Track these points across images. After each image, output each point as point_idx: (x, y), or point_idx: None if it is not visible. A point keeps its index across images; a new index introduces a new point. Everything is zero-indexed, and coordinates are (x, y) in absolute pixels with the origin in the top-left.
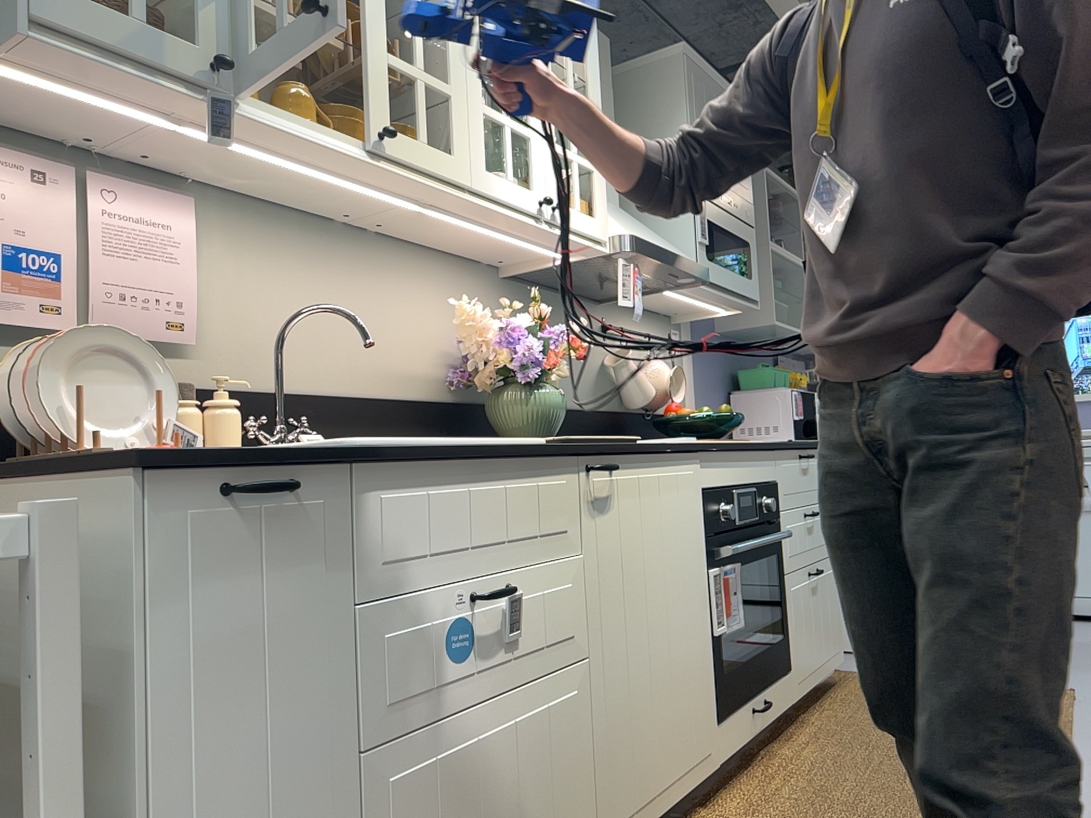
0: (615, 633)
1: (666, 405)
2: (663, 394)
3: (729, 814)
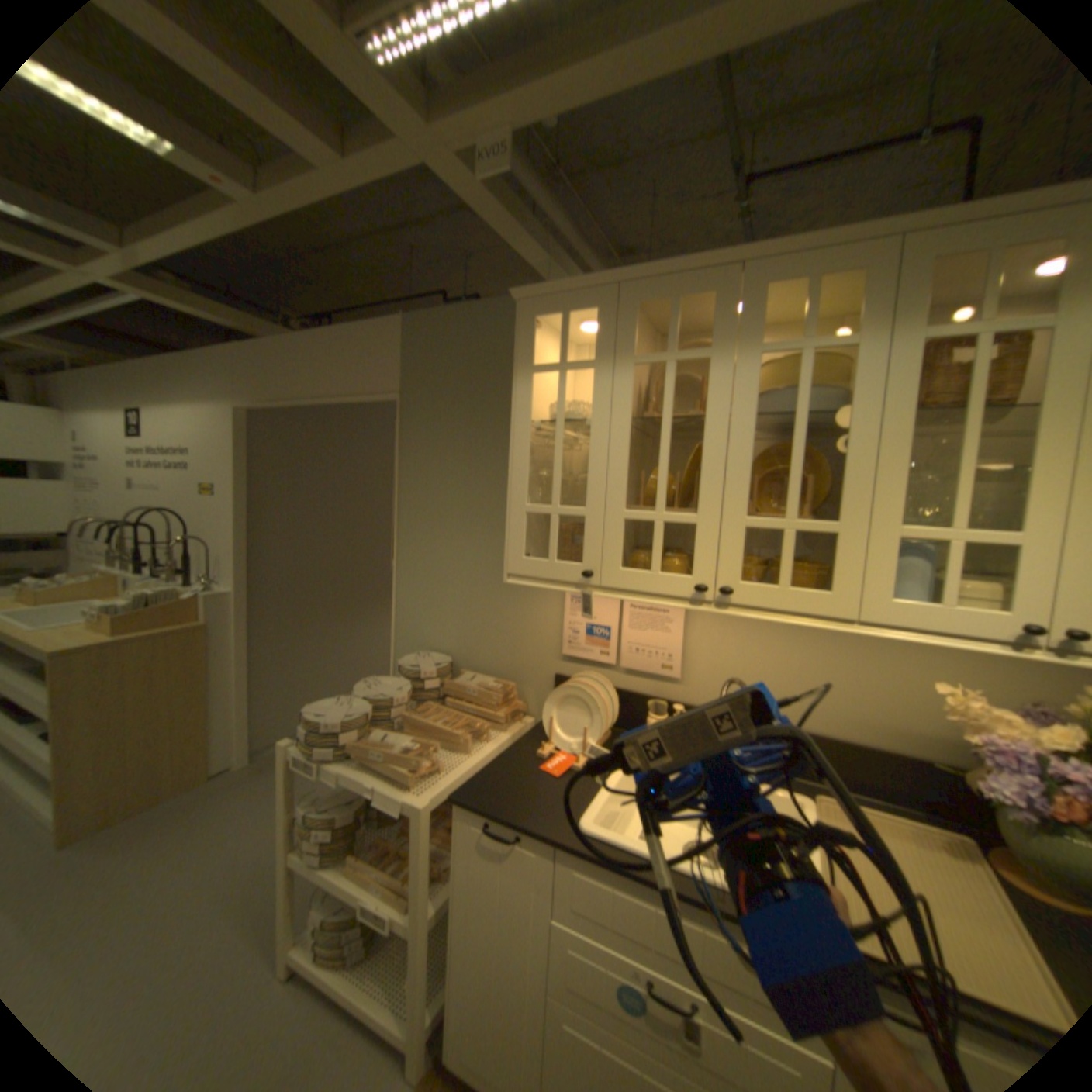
0: None
1: None
2: None
3: None
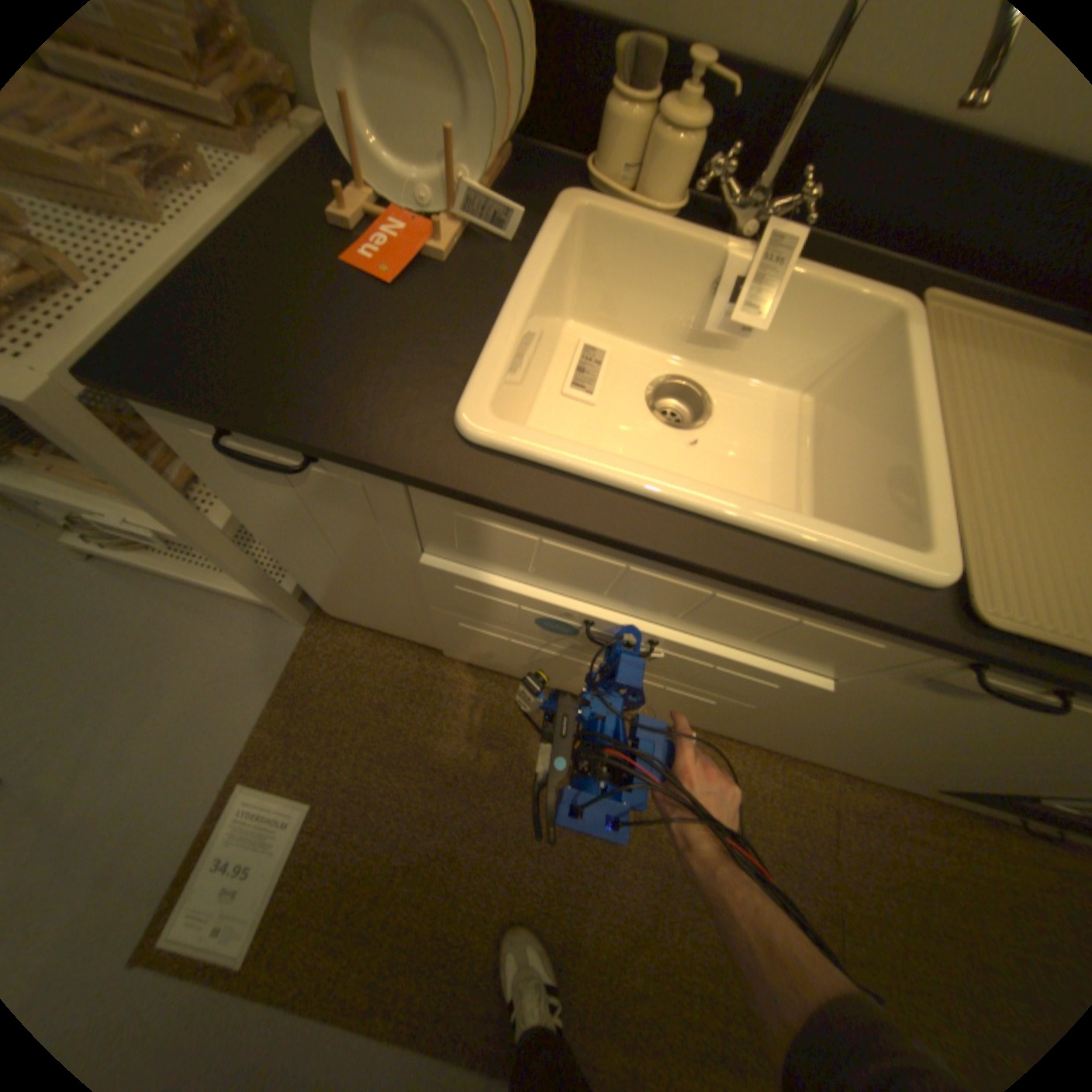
0: (830, 719)
1: None
2: None
3: (854, 801)
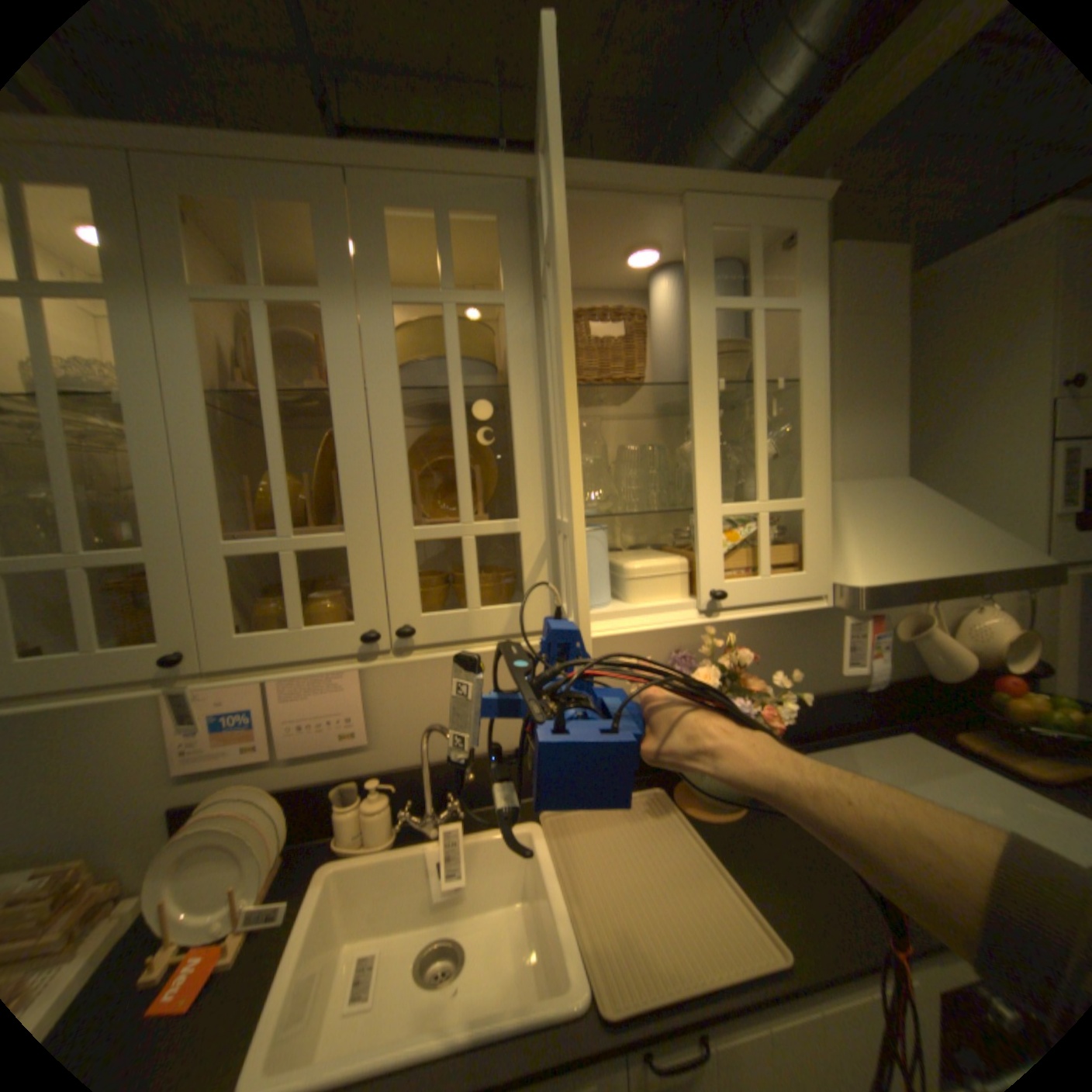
0: None
1: (997, 669)
2: (1000, 649)
3: None
